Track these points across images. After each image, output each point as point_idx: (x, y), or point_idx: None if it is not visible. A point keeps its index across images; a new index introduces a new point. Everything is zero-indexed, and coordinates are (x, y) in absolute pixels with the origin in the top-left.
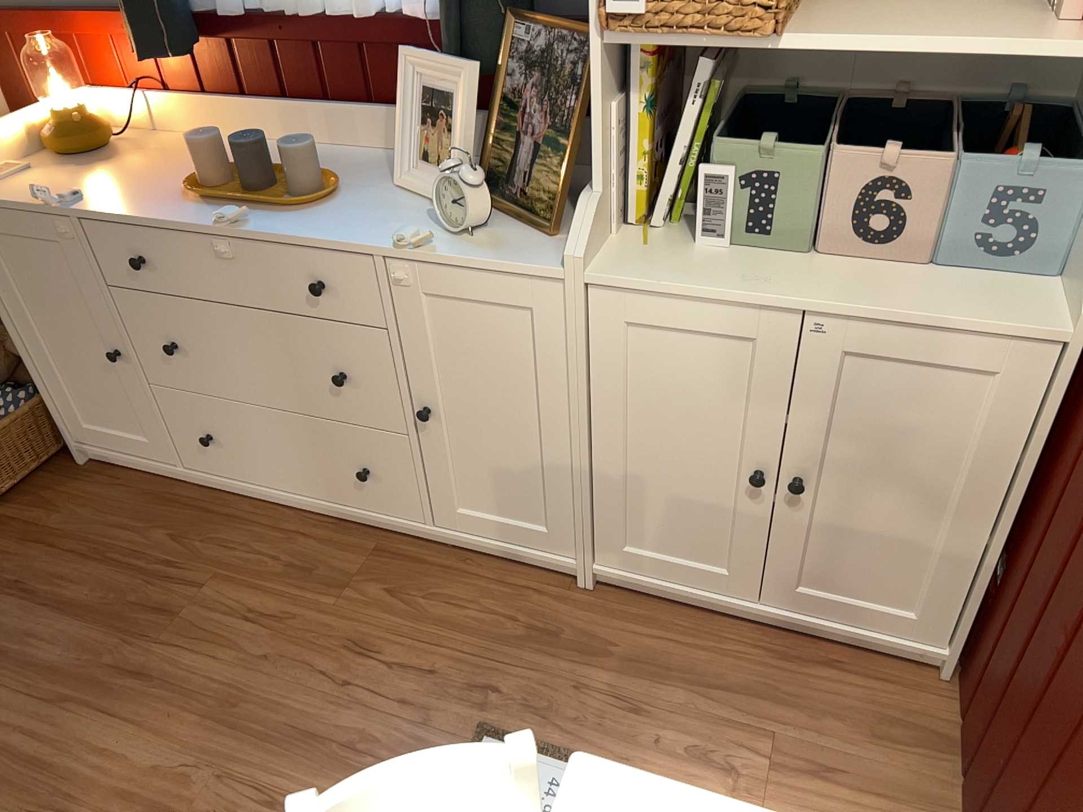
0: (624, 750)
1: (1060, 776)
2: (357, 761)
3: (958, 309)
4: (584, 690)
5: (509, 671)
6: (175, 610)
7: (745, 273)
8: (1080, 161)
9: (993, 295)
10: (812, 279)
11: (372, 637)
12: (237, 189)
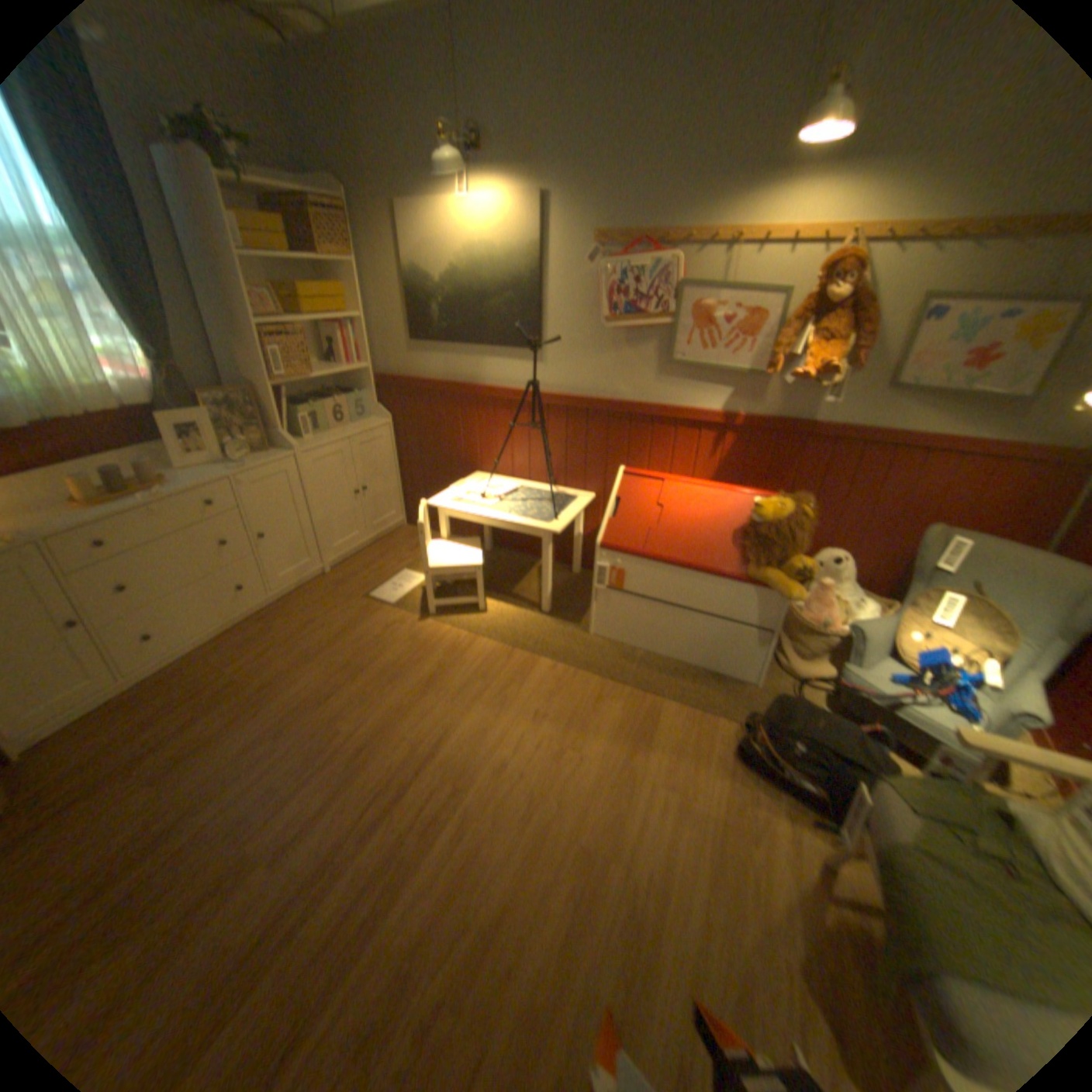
0: (391, 573)
1: (455, 478)
2: (357, 623)
3: (369, 426)
4: (366, 578)
5: (347, 591)
6: (229, 685)
7: (325, 437)
8: (360, 391)
9: (368, 423)
10: (338, 433)
11: (305, 622)
12: (101, 497)
